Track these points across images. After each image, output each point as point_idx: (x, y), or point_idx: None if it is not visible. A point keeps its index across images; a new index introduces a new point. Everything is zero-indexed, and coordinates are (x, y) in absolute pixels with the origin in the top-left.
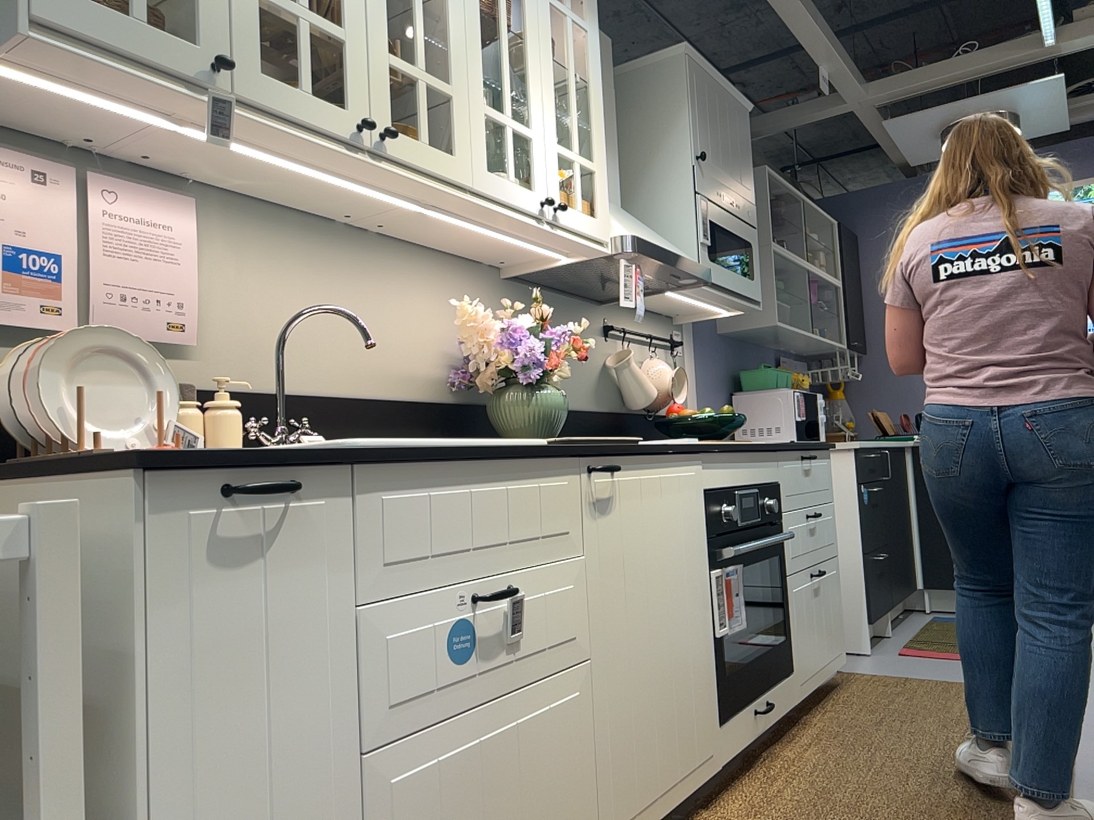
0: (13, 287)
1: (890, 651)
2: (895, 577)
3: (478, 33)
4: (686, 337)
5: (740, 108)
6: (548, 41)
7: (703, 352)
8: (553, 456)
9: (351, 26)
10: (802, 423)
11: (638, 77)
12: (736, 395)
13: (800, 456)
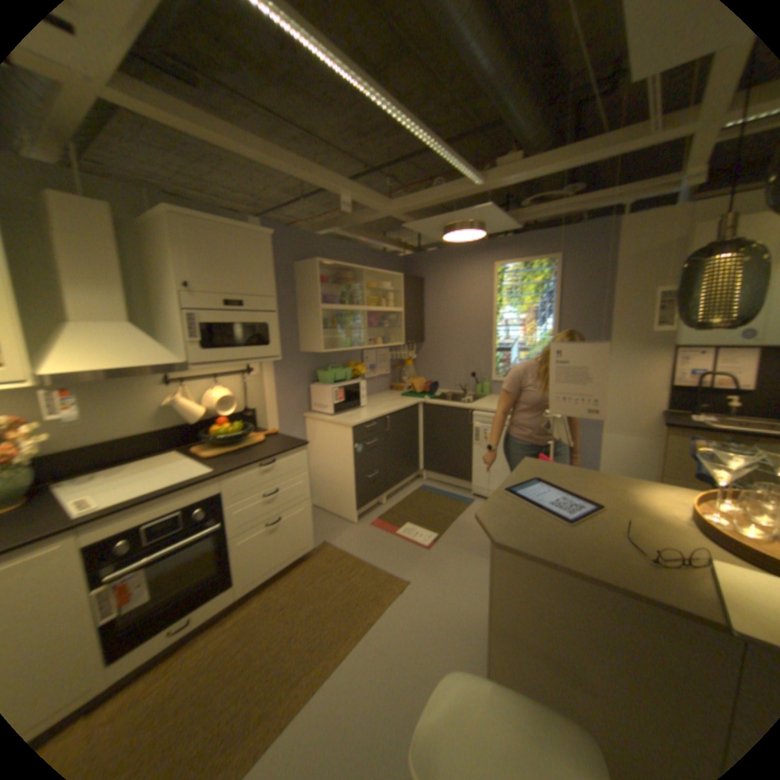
0: None
1: (368, 522)
2: (390, 476)
3: None
4: (260, 363)
5: (253, 235)
6: None
7: (279, 367)
8: None
9: None
10: (337, 405)
11: (151, 223)
12: (314, 383)
13: (253, 467)
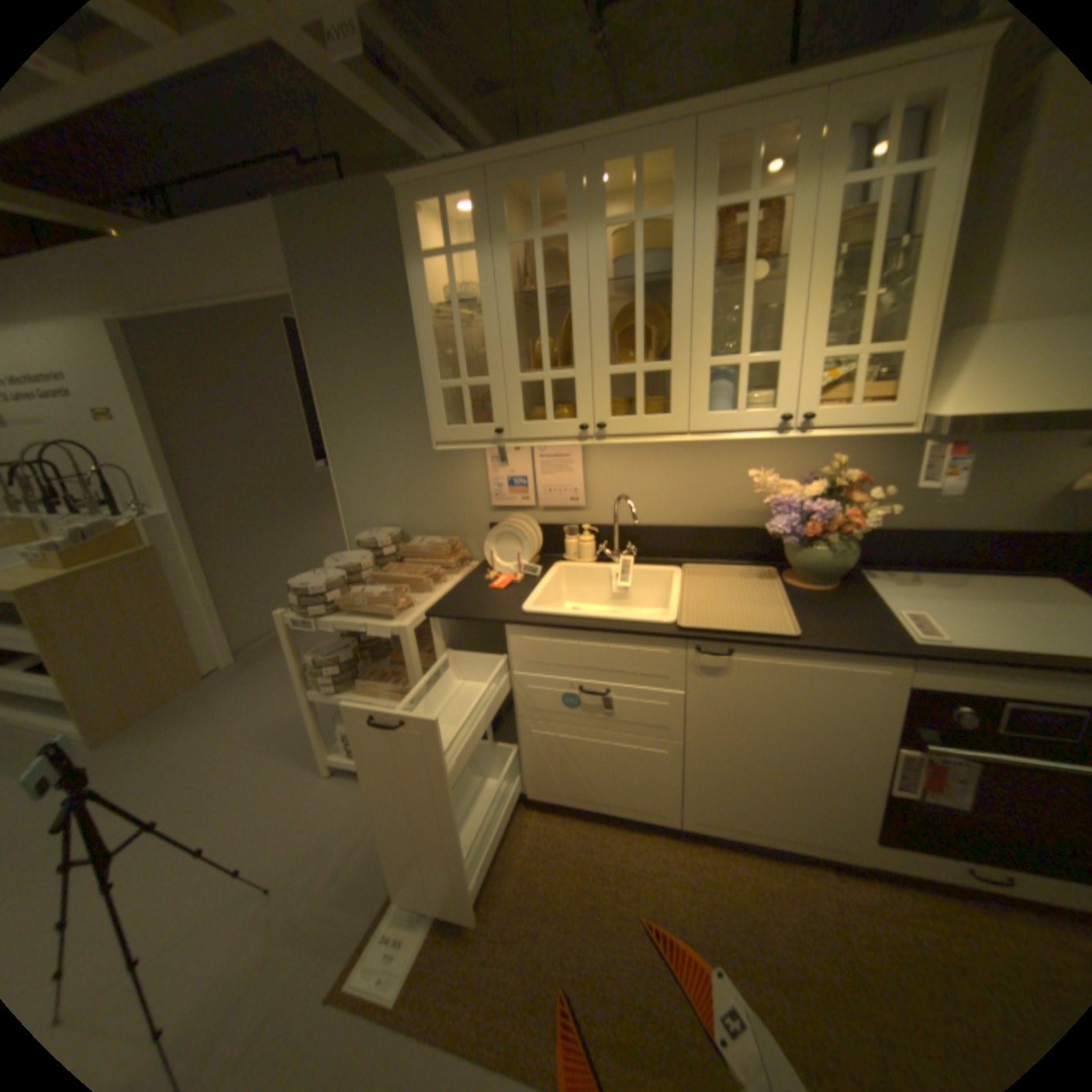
0: (512, 492)
1: None
2: None
3: (708, 296)
4: None
5: None
6: (828, 238)
7: None
8: (652, 637)
9: (579, 364)
10: None
11: None
12: None
13: None
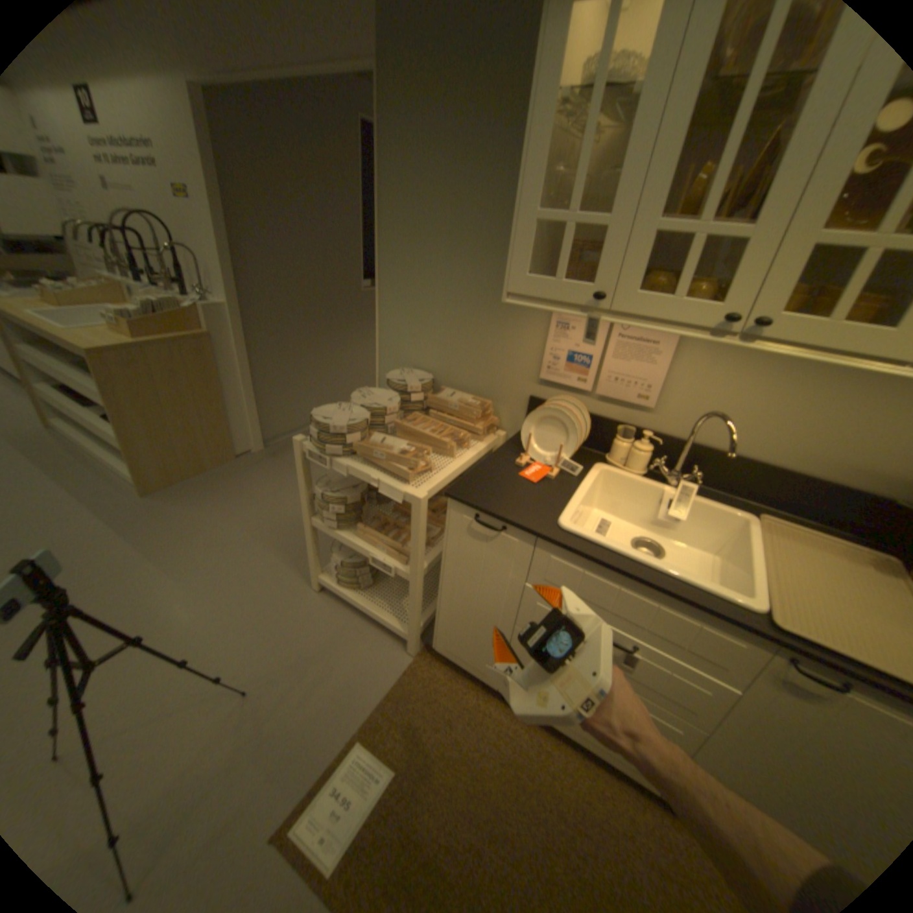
0: (568, 368)
1: None
2: None
3: None
4: None
5: None
6: None
7: None
8: (731, 624)
9: (768, 216)
10: None
11: None
12: None
13: None
